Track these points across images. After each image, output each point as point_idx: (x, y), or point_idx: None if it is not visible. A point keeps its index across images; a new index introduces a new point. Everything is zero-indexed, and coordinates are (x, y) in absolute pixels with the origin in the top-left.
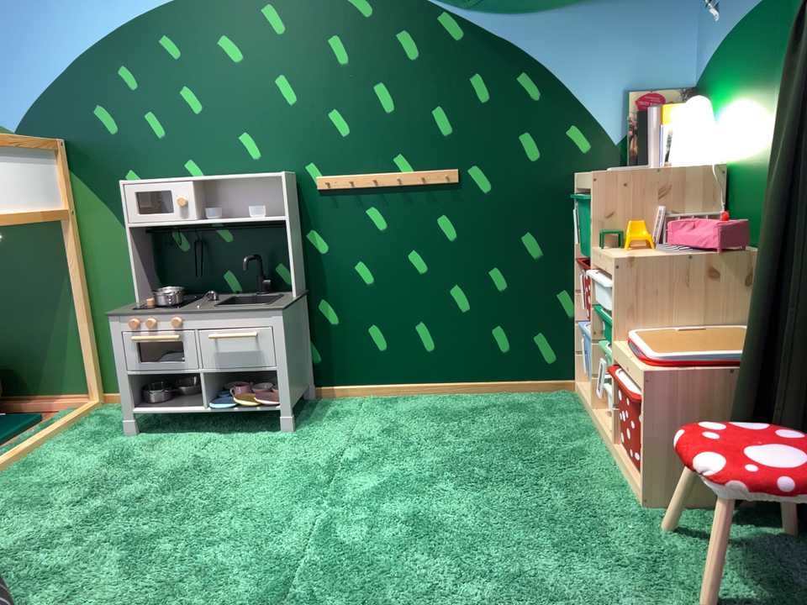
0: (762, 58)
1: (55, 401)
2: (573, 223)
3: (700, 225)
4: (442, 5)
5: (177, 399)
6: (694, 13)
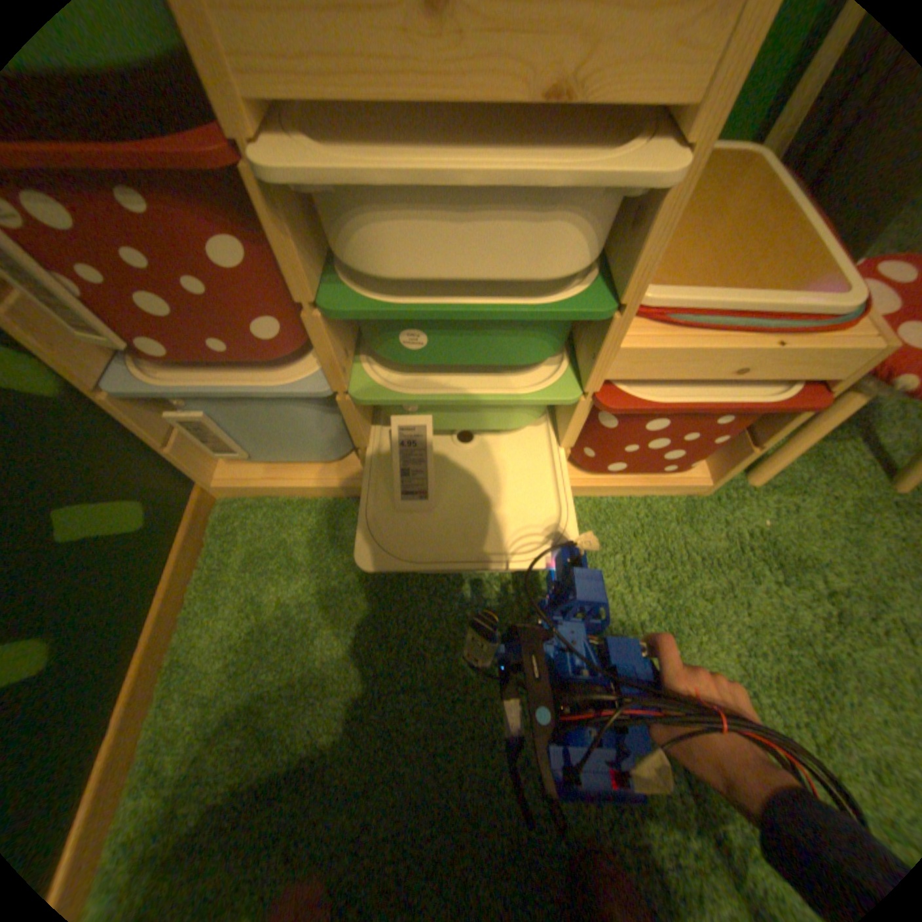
0: None
1: None
2: None
3: None
4: None
5: None
6: None
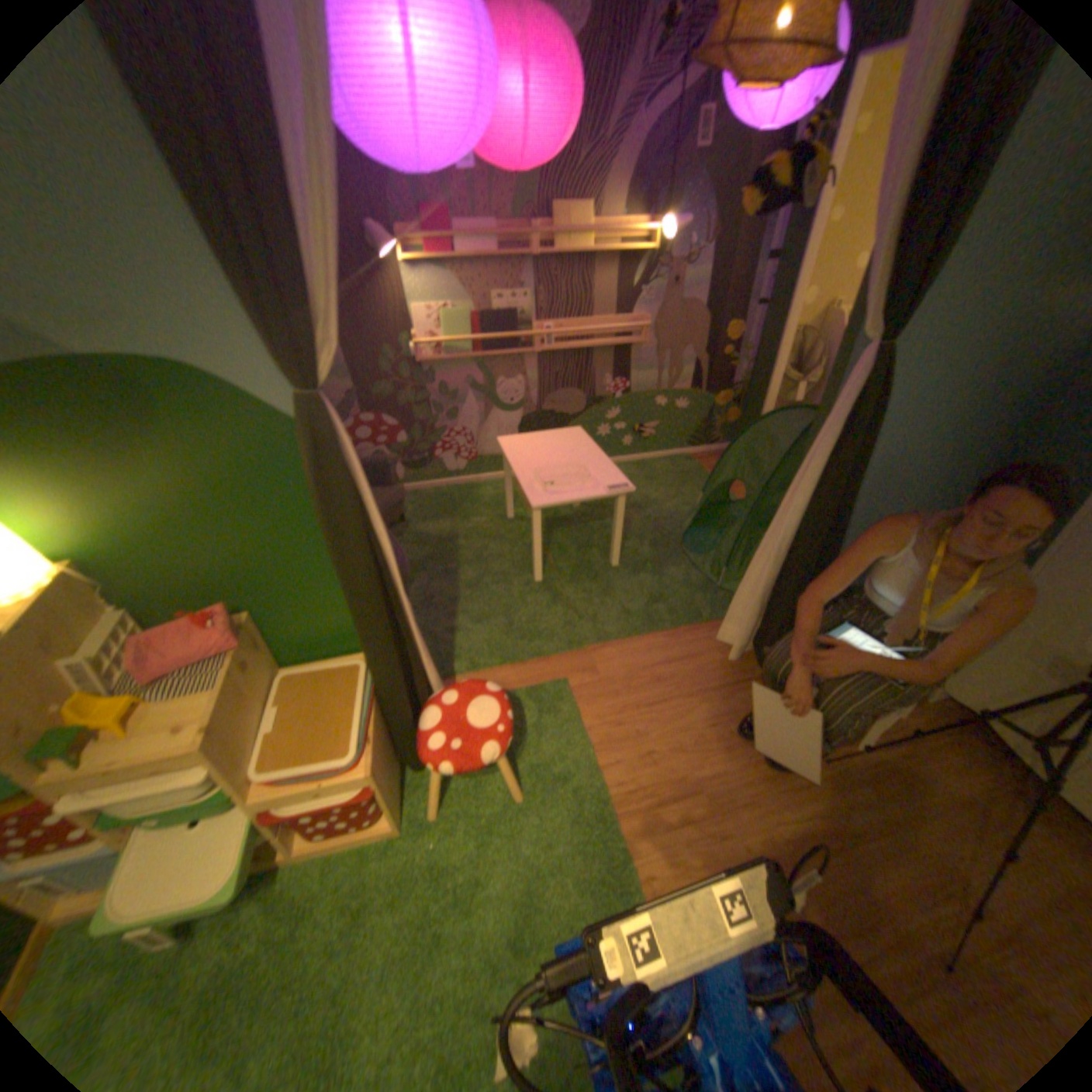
0: (87, 434)
1: None
2: None
3: (157, 637)
4: None
5: None
6: None
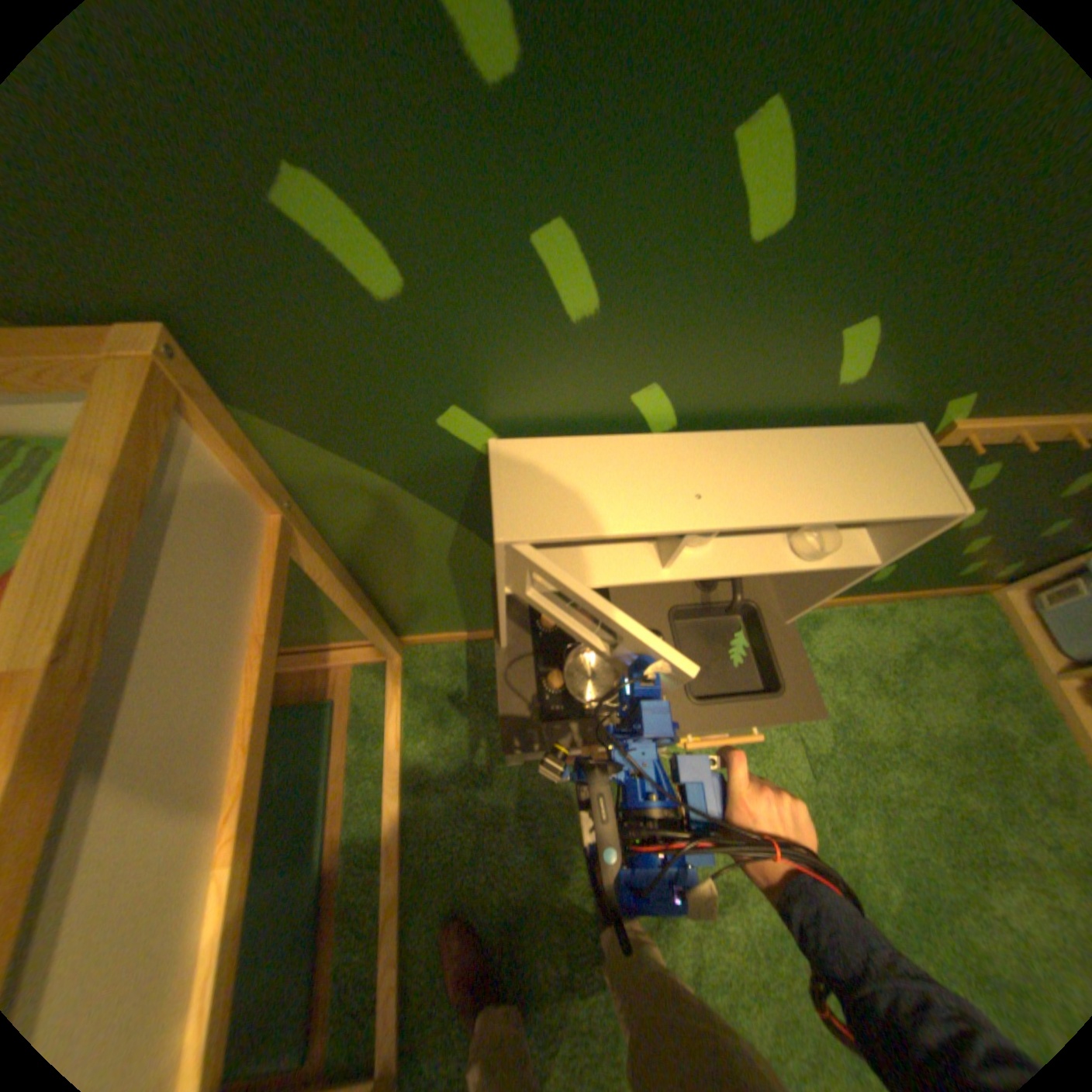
0: None
1: (329, 659)
2: None
3: None
4: None
5: None
6: None
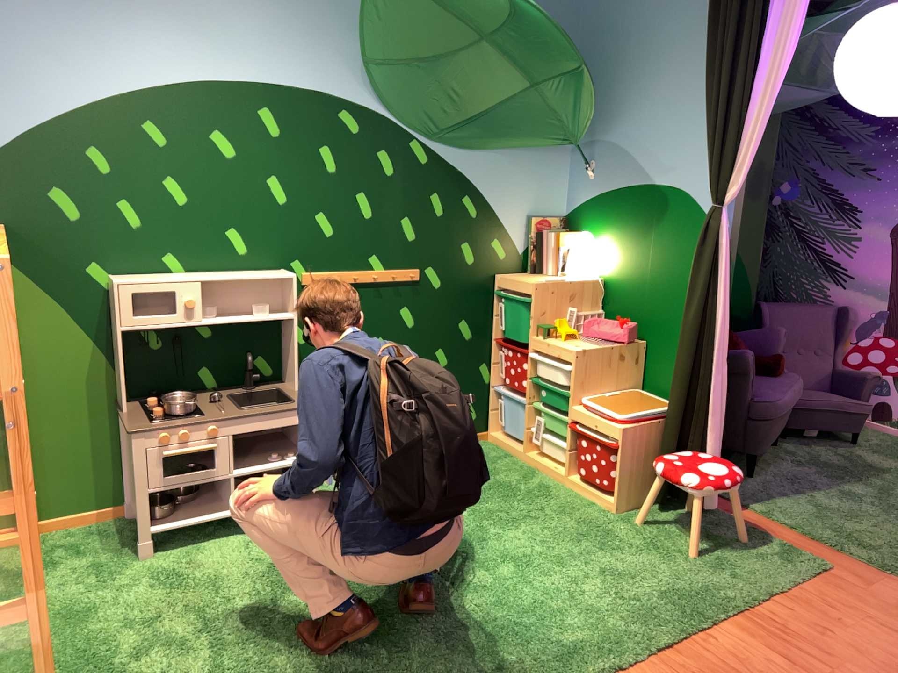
0: (633, 223)
1: None
2: (492, 313)
3: (598, 323)
4: (414, 138)
5: (187, 505)
6: (566, 169)
